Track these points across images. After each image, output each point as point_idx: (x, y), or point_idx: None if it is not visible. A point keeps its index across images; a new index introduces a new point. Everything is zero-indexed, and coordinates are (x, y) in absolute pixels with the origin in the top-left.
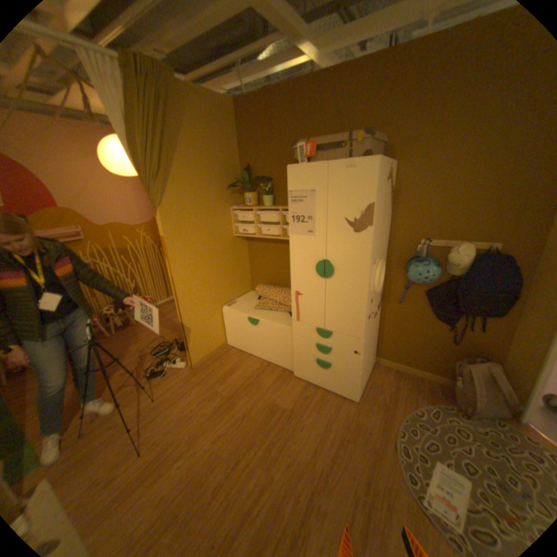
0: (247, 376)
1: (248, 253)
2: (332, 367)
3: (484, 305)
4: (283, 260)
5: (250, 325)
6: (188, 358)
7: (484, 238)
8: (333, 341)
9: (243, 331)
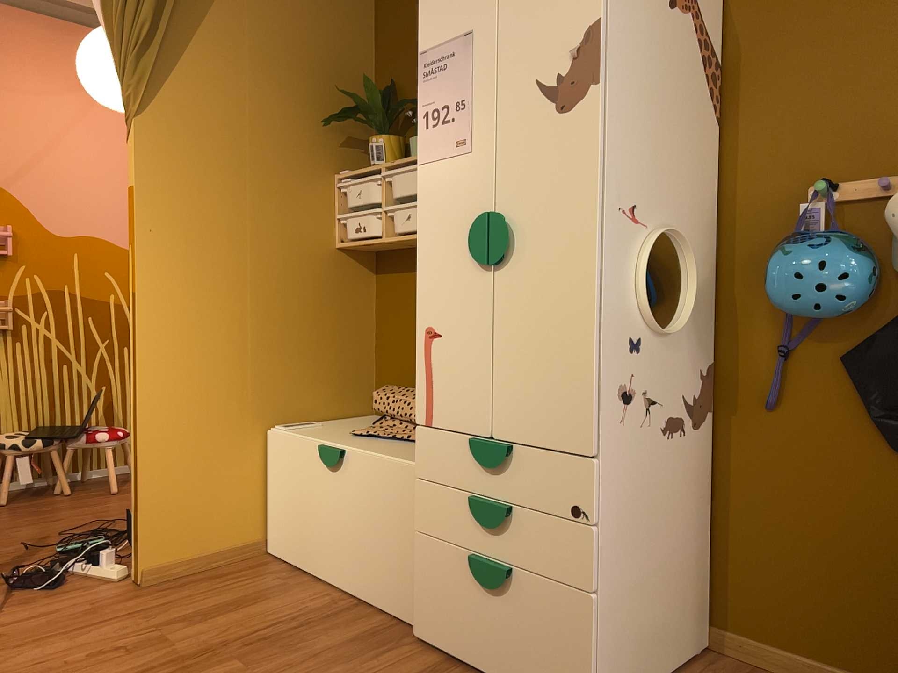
0: (272, 620)
1: (374, 307)
2: (513, 580)
3: None
4: None
5: (323, 473)
6: (132, 545)
7: None
8: (515, 478)
9: (307, 496)
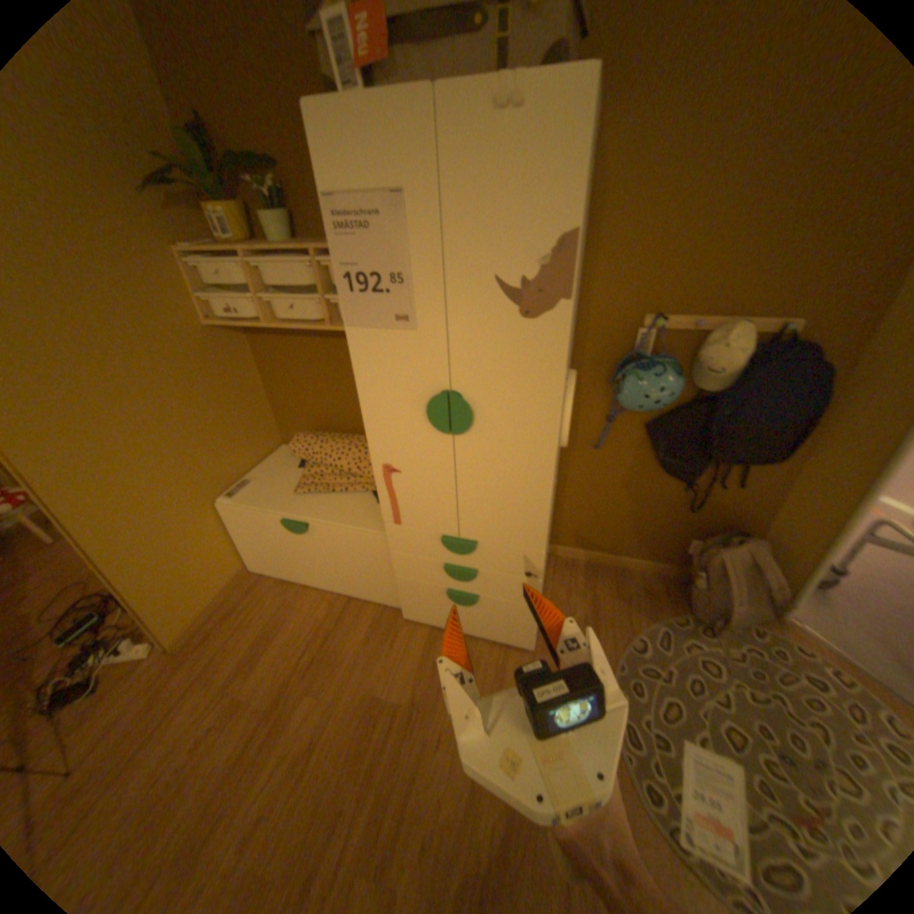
0: (303, 644)
1: (255, 364)
2: (481, 602)
3: (756, 445)
4: (344, 376)
5: (291, 535)
6: (149, 637)
7: (773, 307)
8: (479, 558)
9: (278, 546)
